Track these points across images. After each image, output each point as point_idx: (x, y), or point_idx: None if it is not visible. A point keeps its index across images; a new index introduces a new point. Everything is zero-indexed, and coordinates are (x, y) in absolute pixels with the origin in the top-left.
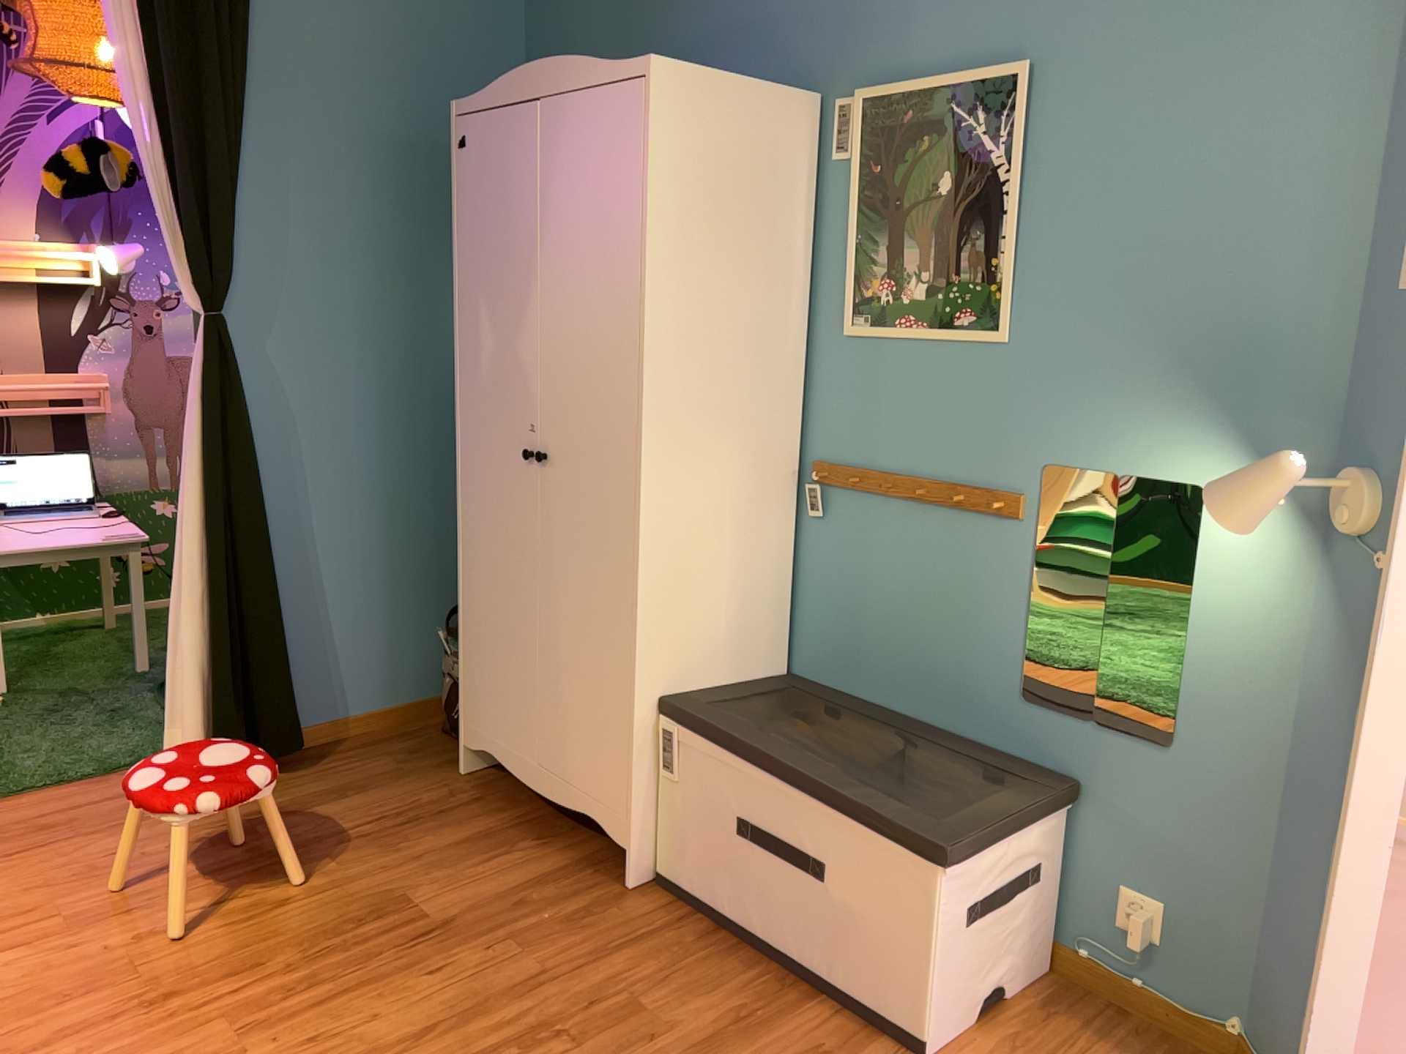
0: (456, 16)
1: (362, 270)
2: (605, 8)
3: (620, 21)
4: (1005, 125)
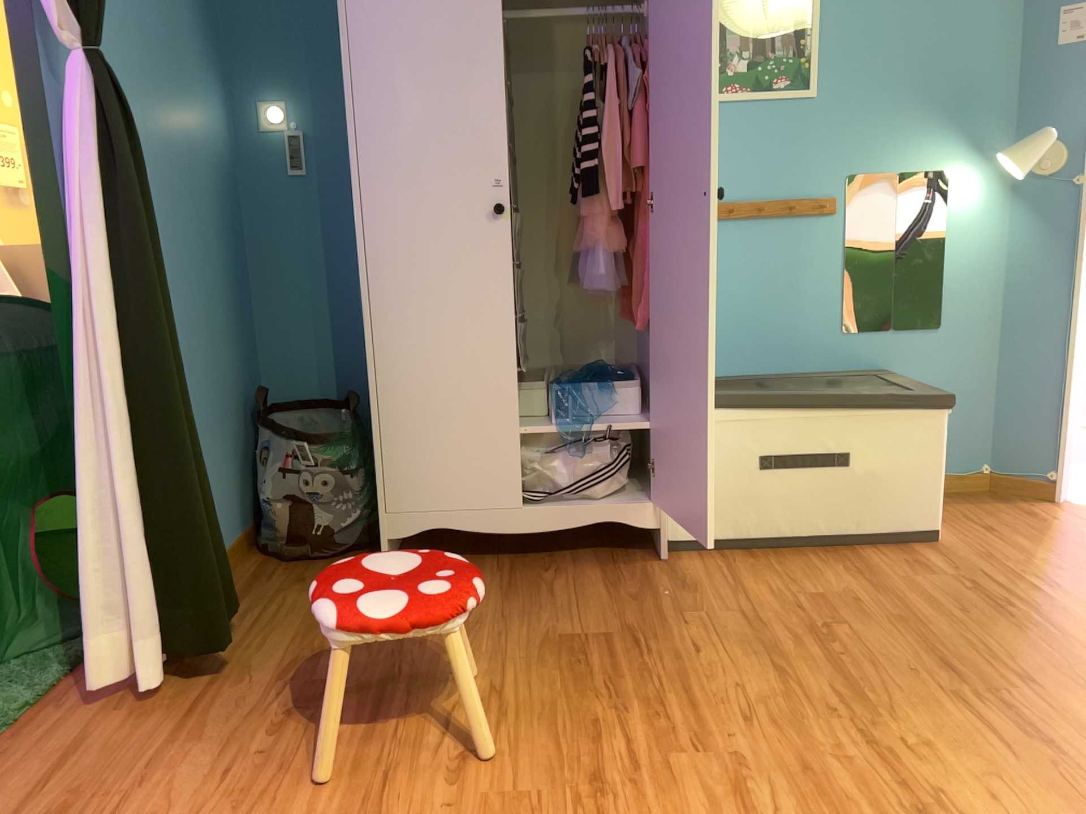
0: None
1: (146, 40)
2: None
3: None
4: None
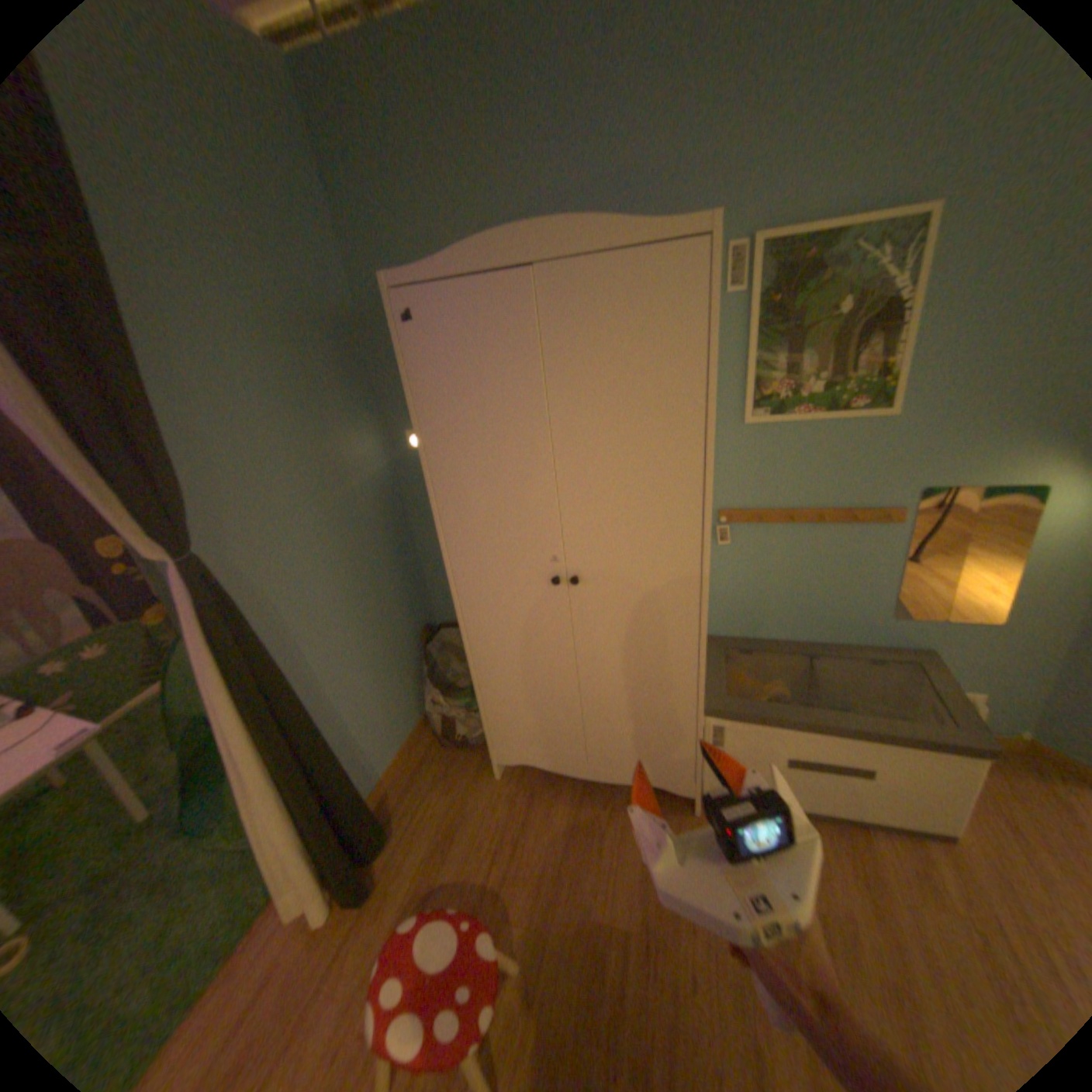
0: (269, 173)
1: (280, 450)
2: (431, 161)
3: (454, 175)
4: (914, 252)
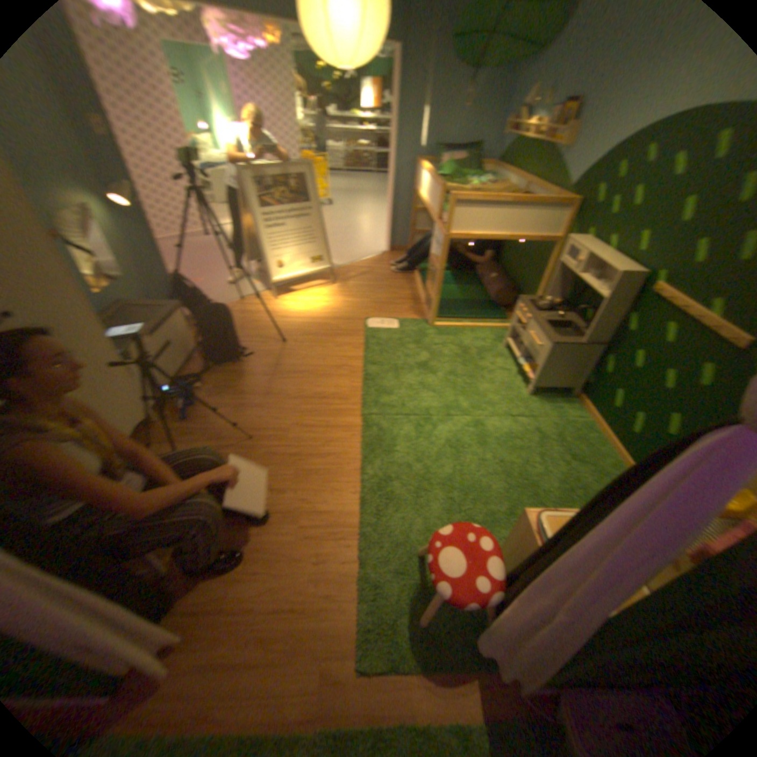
0: None
1: None
2: None
3: None
4: None
